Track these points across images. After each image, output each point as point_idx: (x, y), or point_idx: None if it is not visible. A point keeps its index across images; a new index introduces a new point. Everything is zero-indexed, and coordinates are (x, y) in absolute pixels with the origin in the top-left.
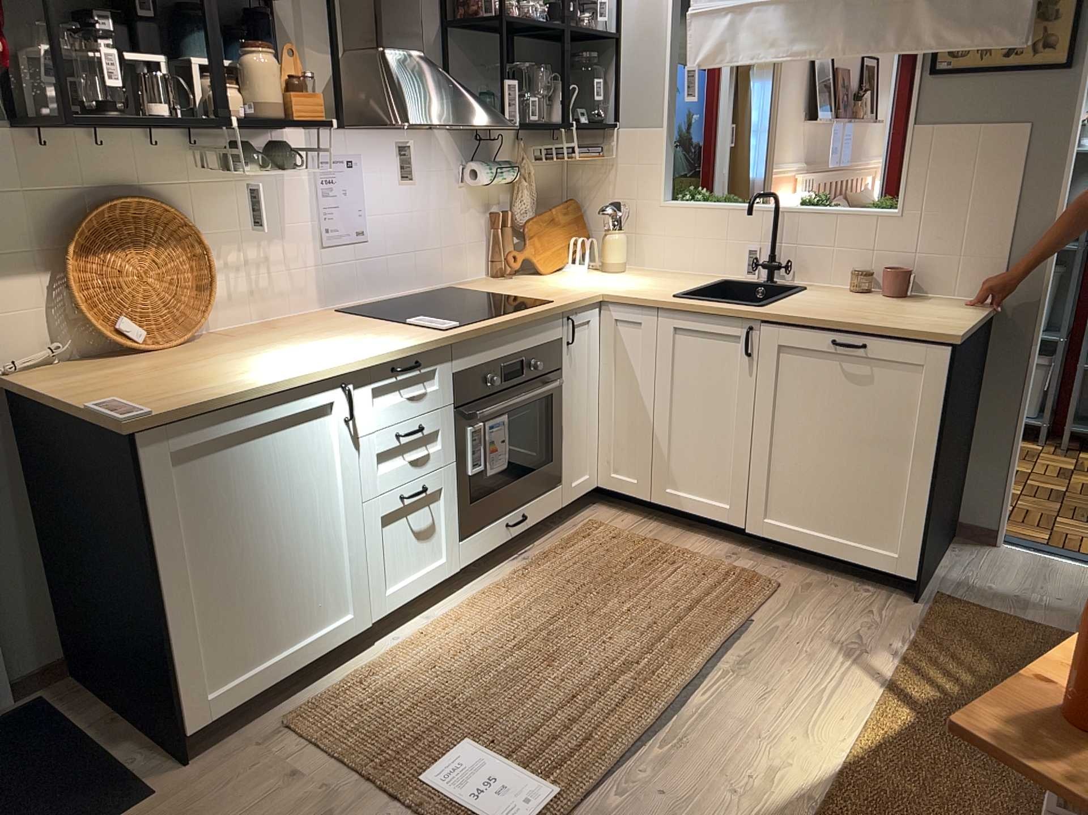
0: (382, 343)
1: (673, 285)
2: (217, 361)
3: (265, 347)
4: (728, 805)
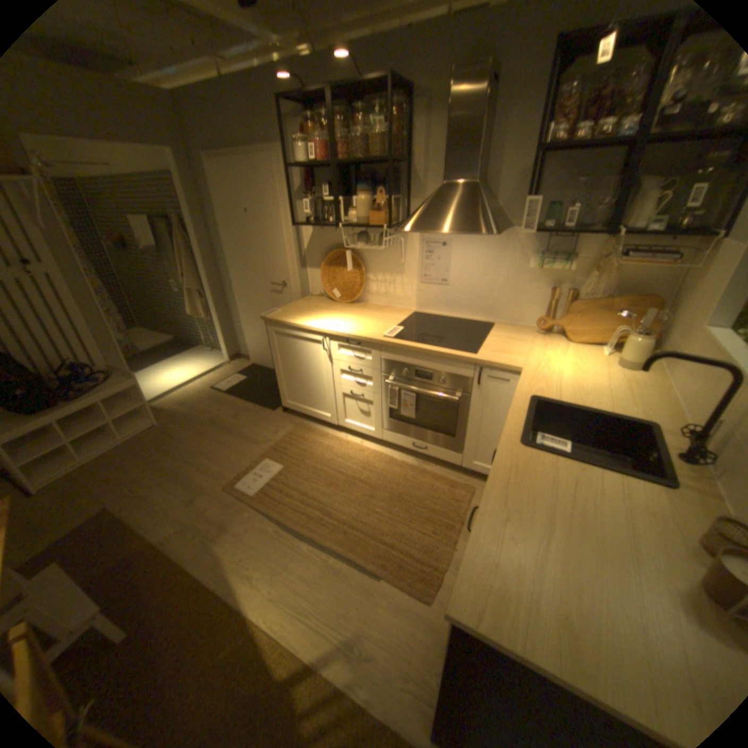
0: (356, 329)
1: (592, 396)
2: (326, 311)
3: (348, 313)
4: (235, 556)
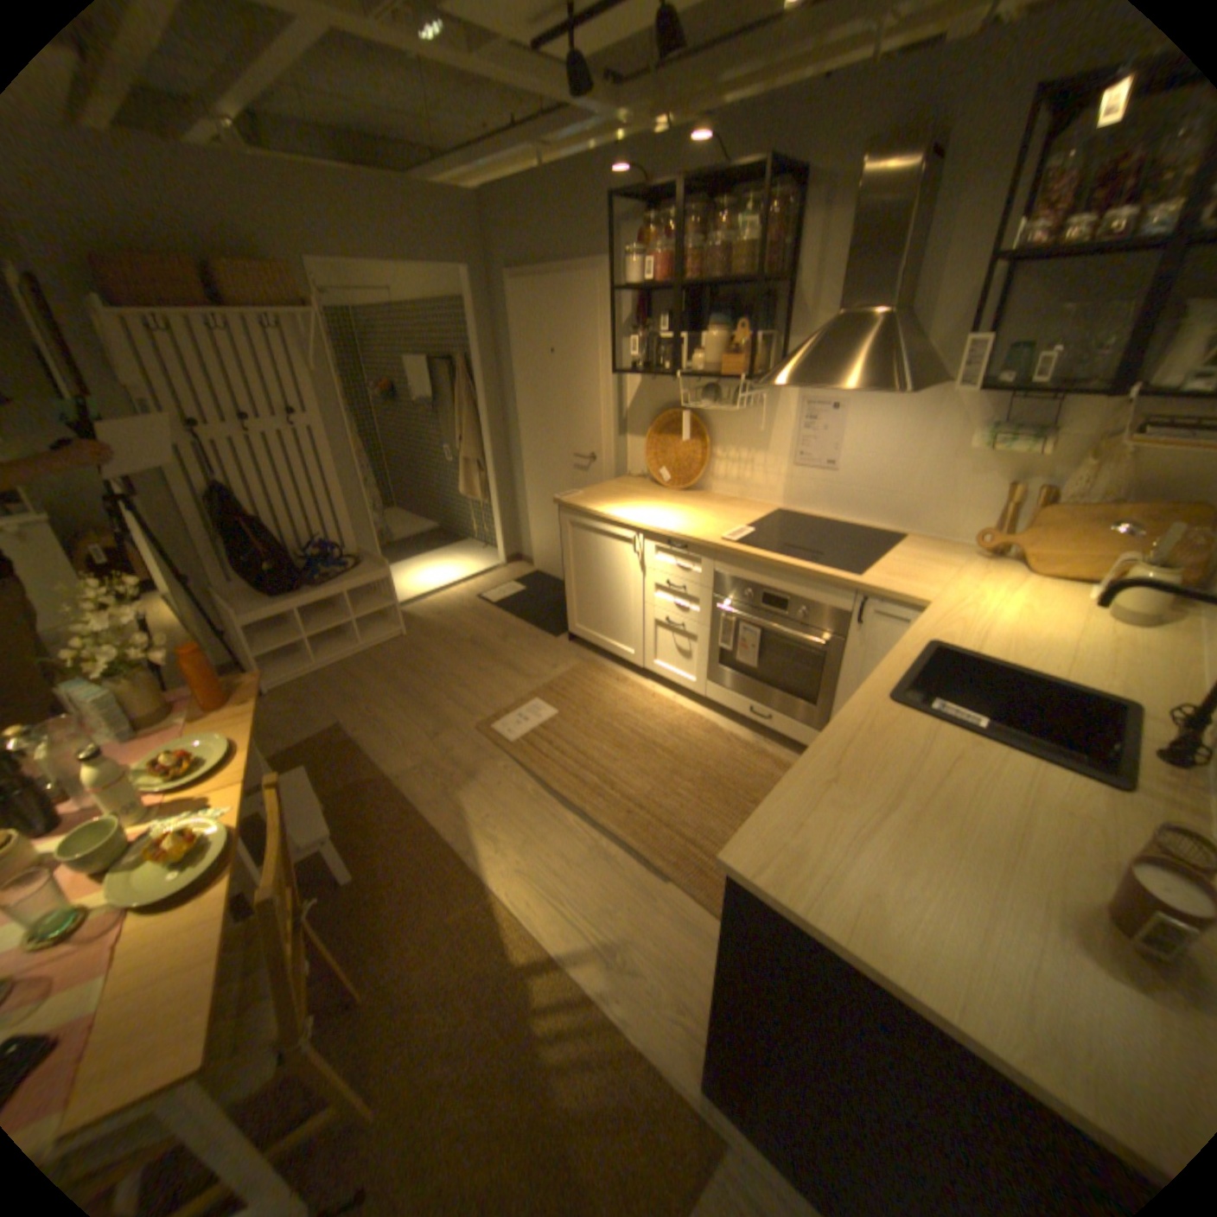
0: (682, 526)
1: (1038, 654)
2: (645, 500)
3: (676, 504)
4: (481, 811)
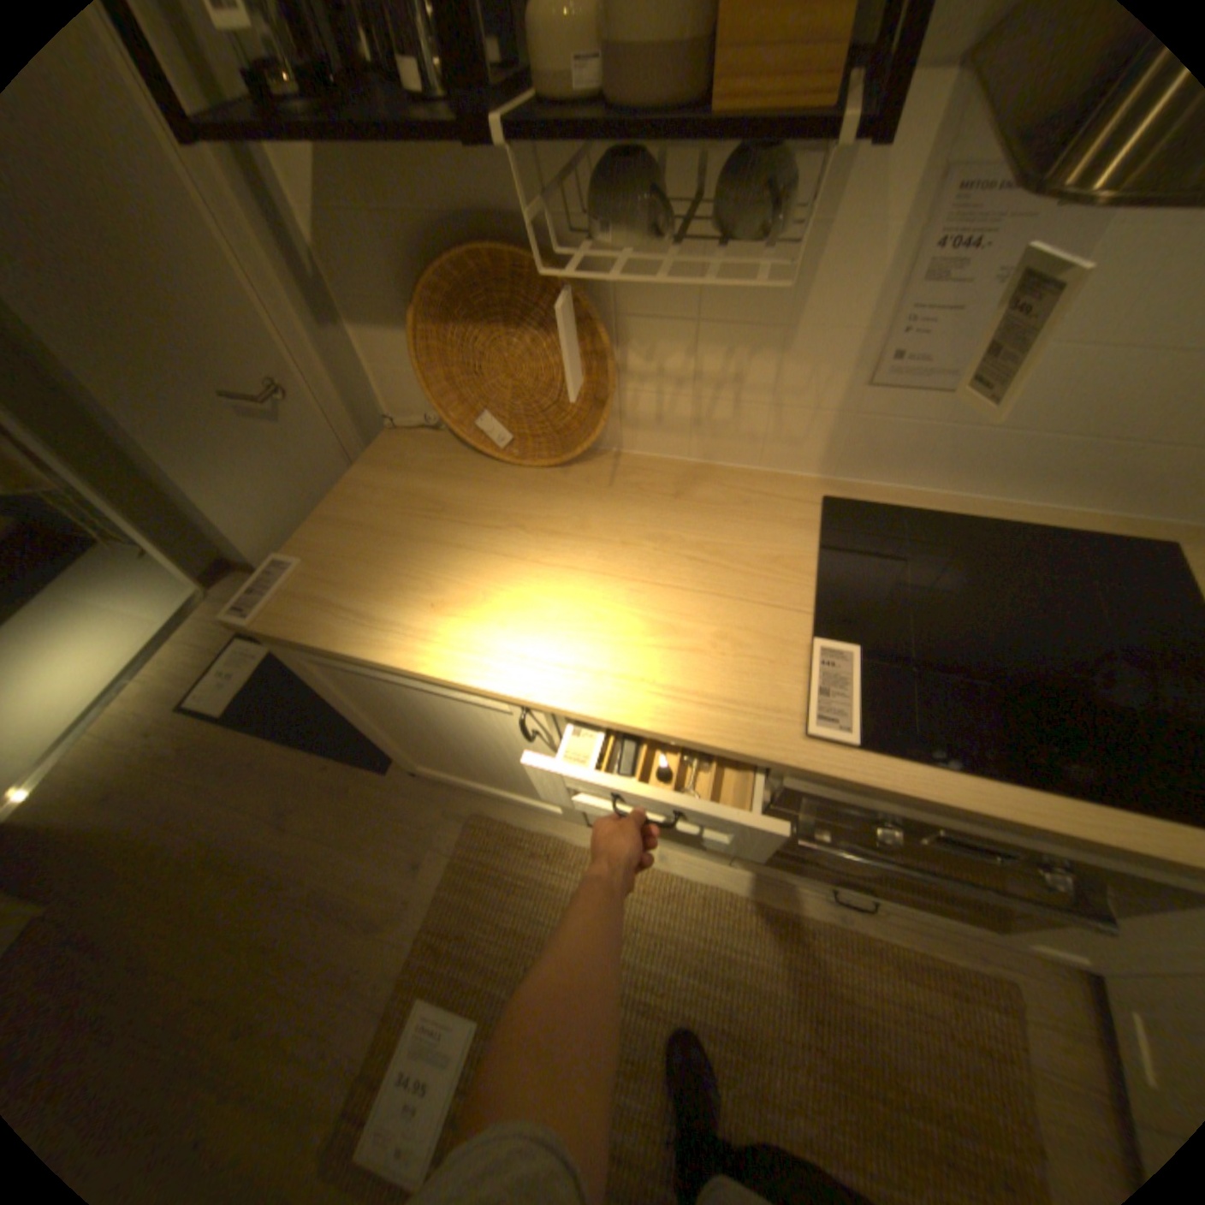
0: (661, 680)
1: None
2: (486, 541)
3: (577, 542)
4: None
